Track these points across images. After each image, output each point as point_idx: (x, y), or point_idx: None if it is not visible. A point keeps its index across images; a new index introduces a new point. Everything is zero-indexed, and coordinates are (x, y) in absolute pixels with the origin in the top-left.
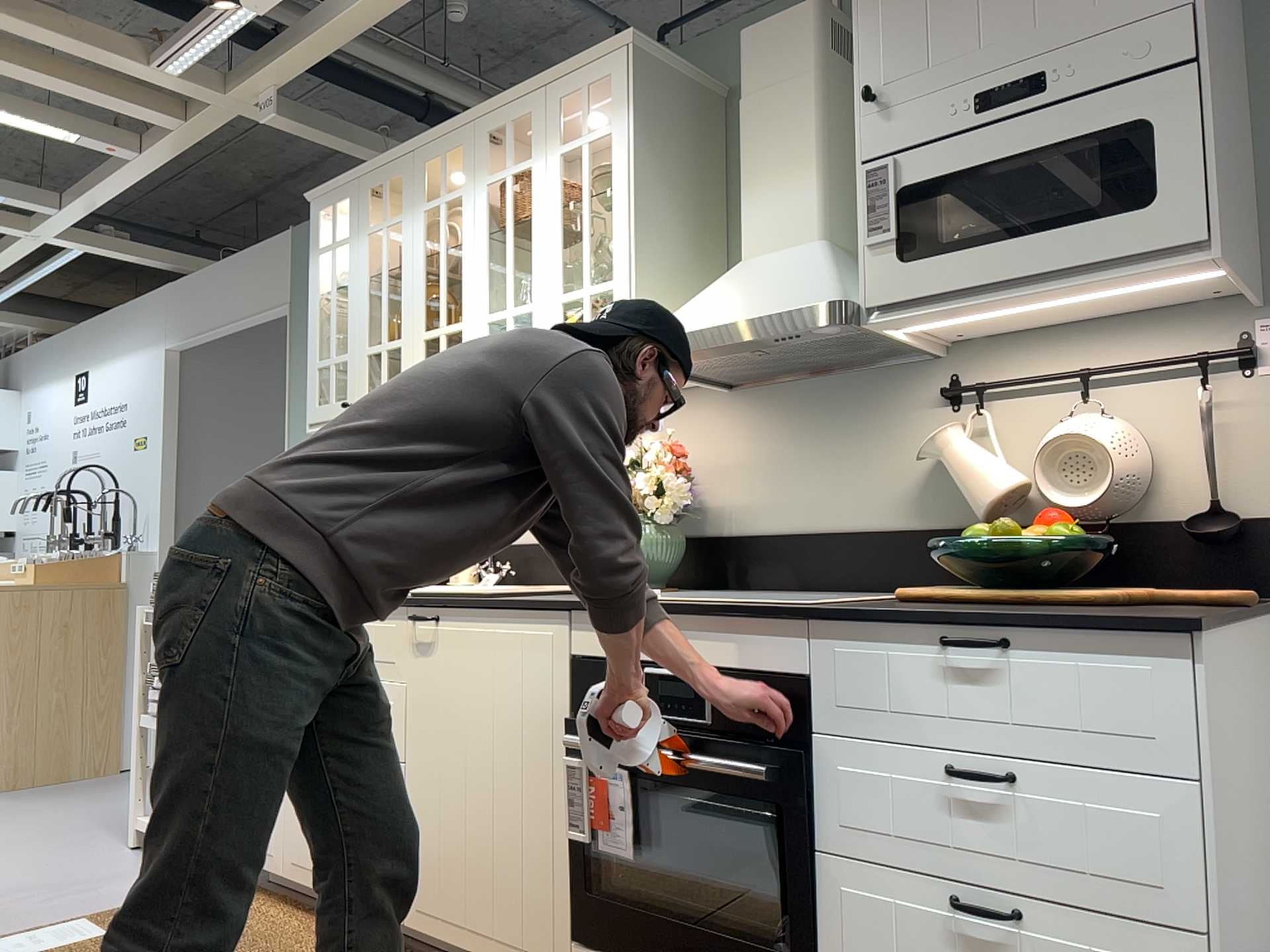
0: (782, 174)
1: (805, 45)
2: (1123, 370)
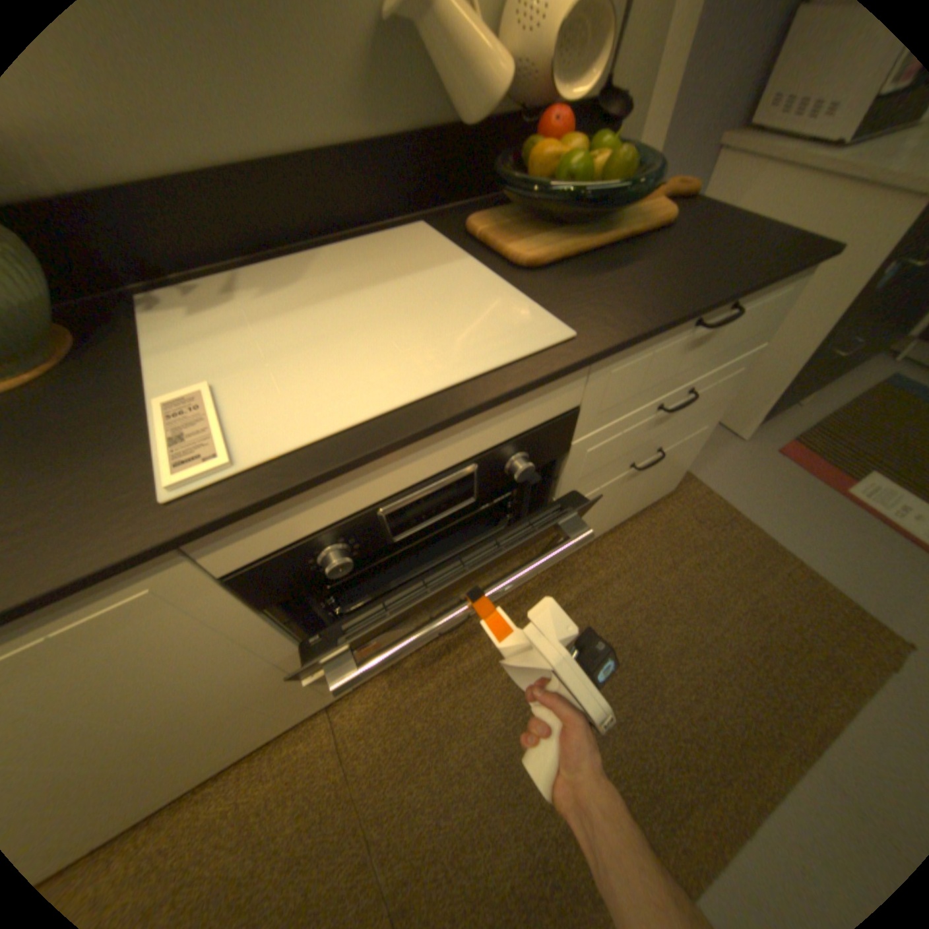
0: None
1: None
2: None
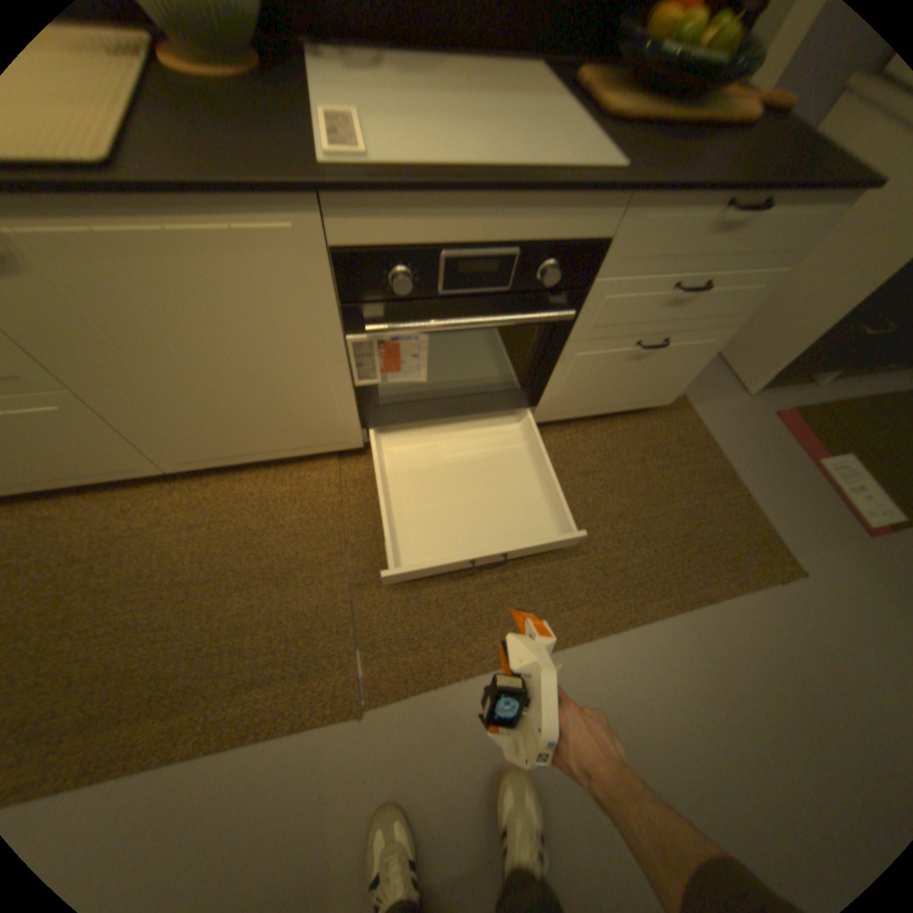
0: None
1: None
2: None
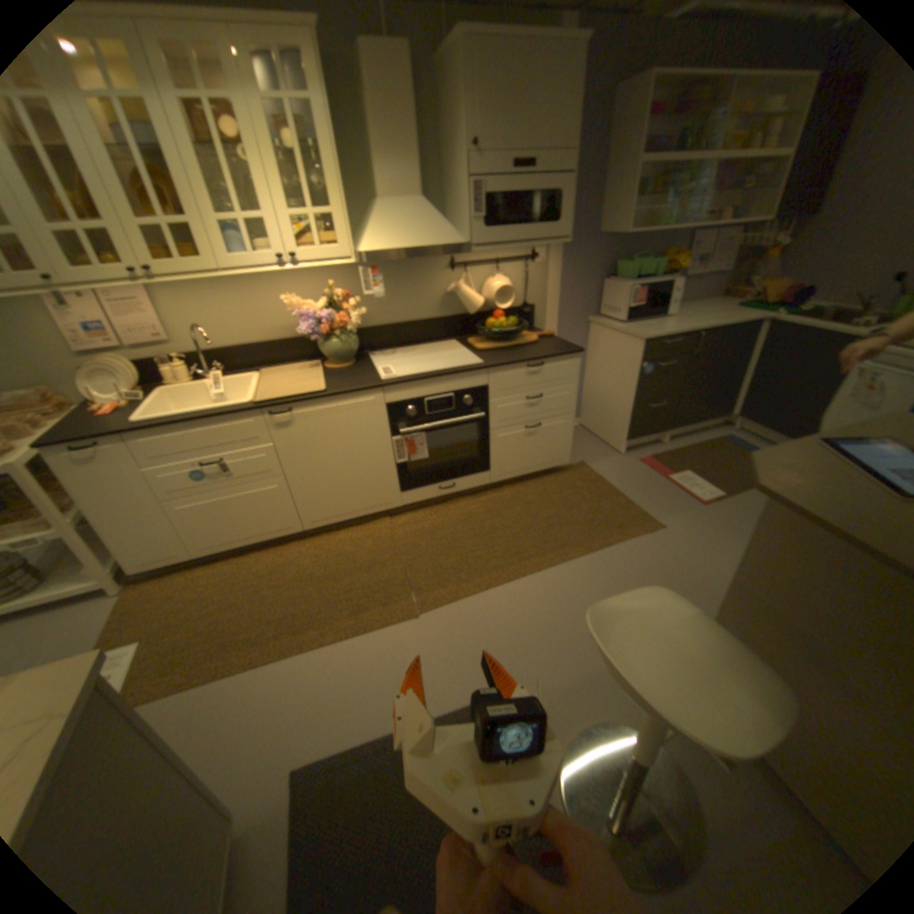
0: (401, 153)
1: (407, 71)
2: (507, 260)
